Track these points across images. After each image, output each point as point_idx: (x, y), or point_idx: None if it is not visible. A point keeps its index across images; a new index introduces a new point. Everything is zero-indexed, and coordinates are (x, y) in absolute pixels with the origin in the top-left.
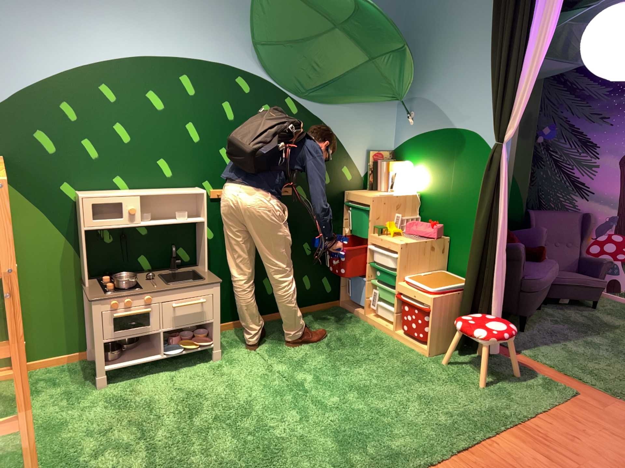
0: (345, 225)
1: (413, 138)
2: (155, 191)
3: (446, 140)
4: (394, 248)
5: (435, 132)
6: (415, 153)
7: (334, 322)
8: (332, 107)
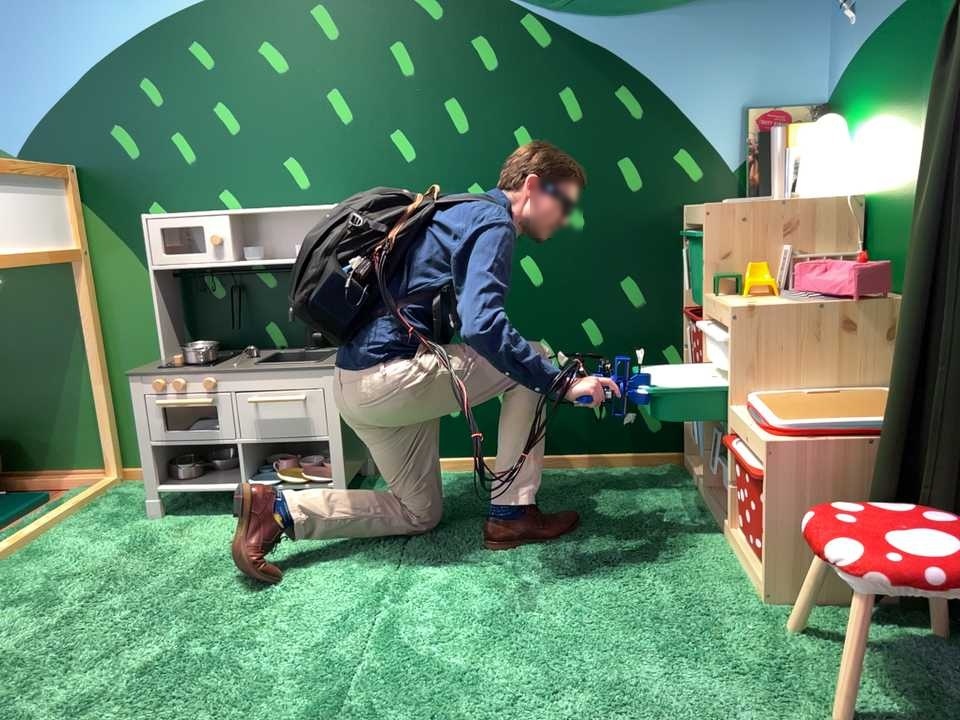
0: (681, 282)
1: (858, 51)
2: (268, 210)
3: (917, 21)
4: (728, 319)
5: (896, 11)
6: (862, 86)
7: (630, 496)
8: (639, 15)
